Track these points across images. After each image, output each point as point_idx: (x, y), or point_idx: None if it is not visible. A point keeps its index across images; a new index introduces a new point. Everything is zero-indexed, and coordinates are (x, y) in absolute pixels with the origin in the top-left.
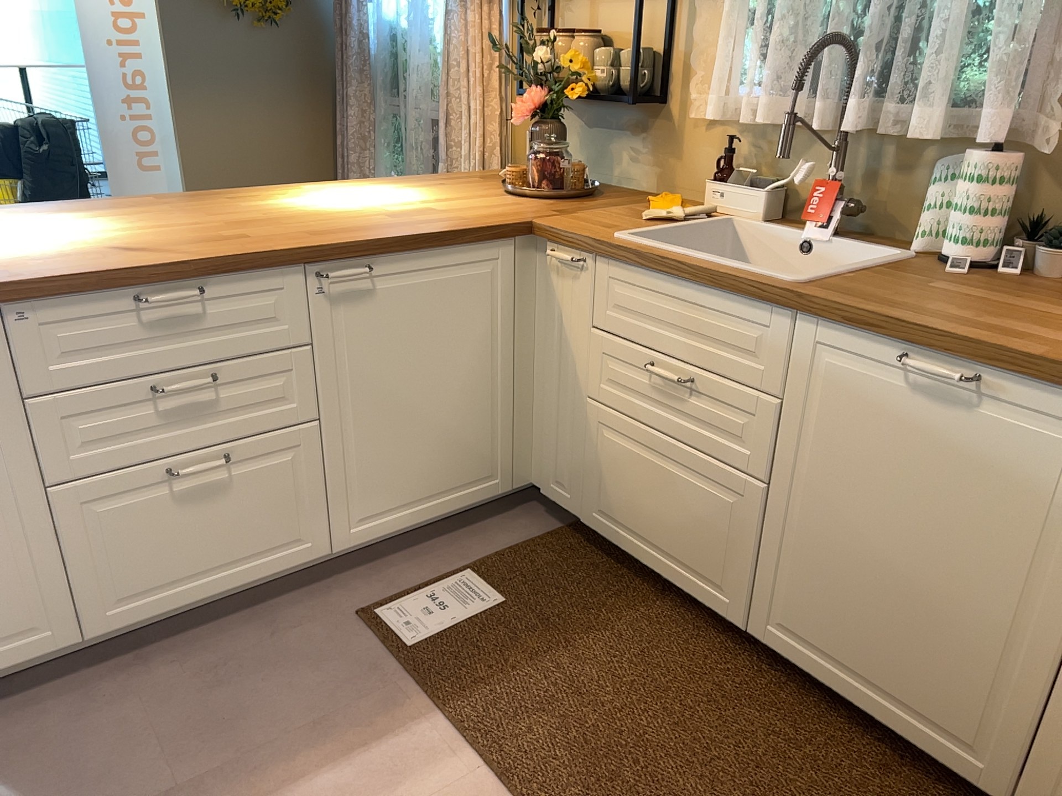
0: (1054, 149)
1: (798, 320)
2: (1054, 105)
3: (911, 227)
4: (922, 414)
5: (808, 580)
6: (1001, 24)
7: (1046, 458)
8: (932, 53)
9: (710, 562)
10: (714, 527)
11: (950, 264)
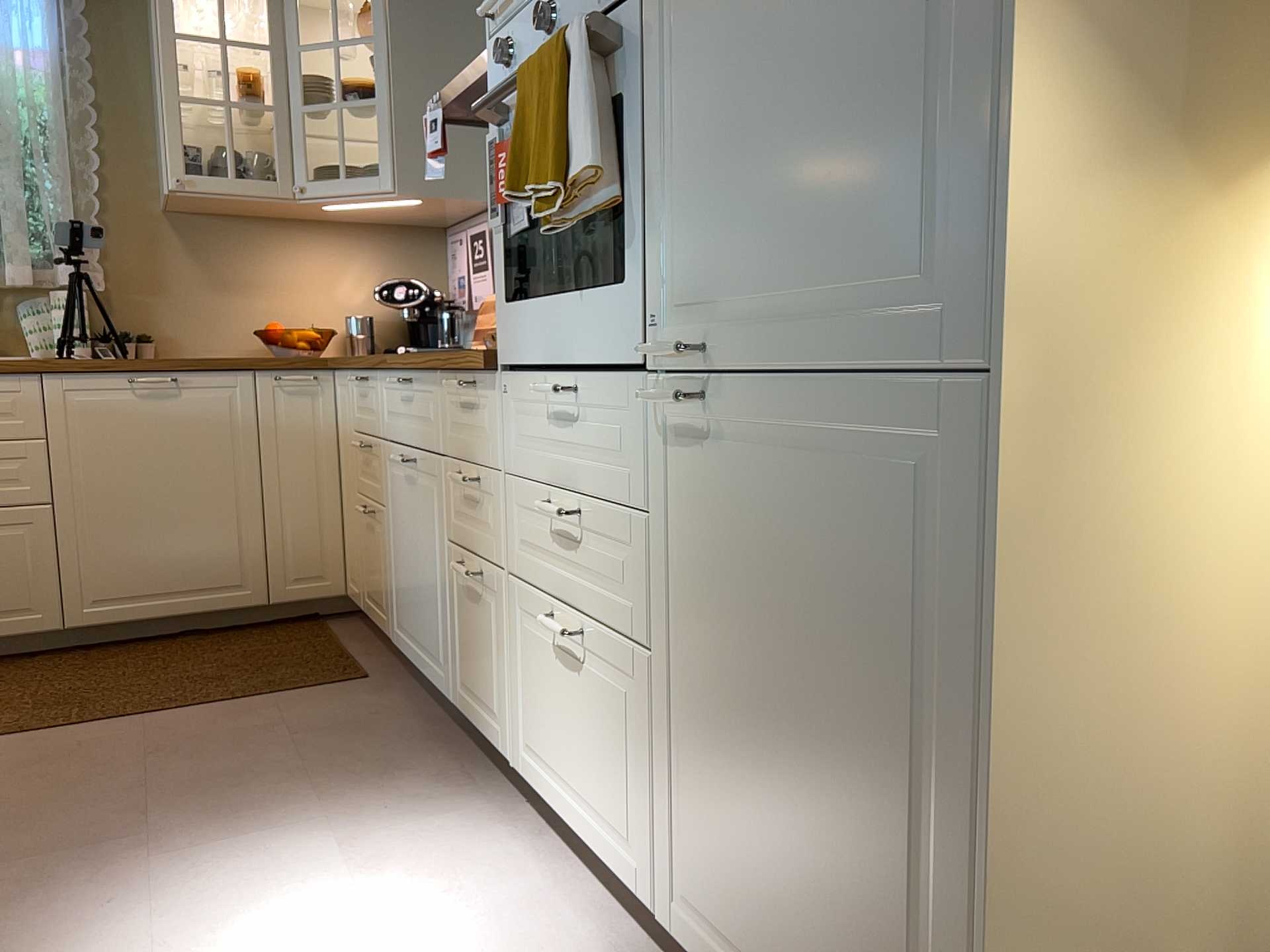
0: (106, 286)
1: (43, 381)
2: (93, 264)
3: (13, 350)
4: (150, 409)
5: (106, 554)
6: (49, 217)
7: (220, 407)
8: (8, 230)
9: (12, 596)
10: (9, 563)
11: (74, 358)
